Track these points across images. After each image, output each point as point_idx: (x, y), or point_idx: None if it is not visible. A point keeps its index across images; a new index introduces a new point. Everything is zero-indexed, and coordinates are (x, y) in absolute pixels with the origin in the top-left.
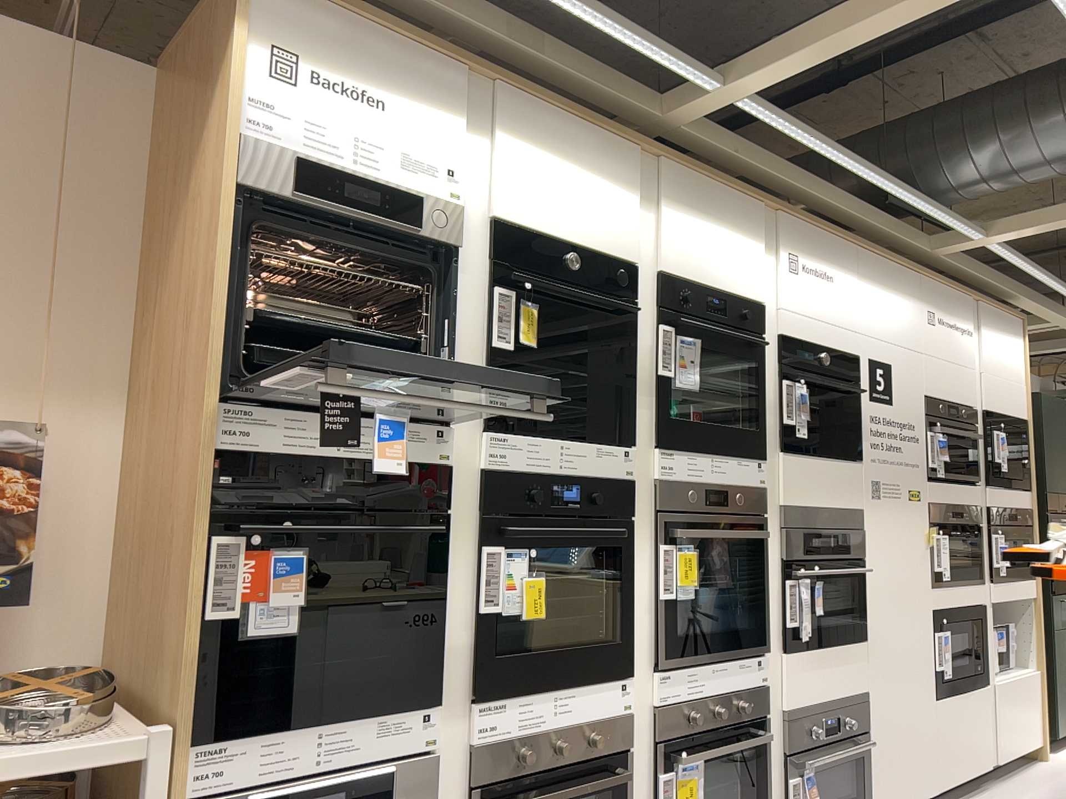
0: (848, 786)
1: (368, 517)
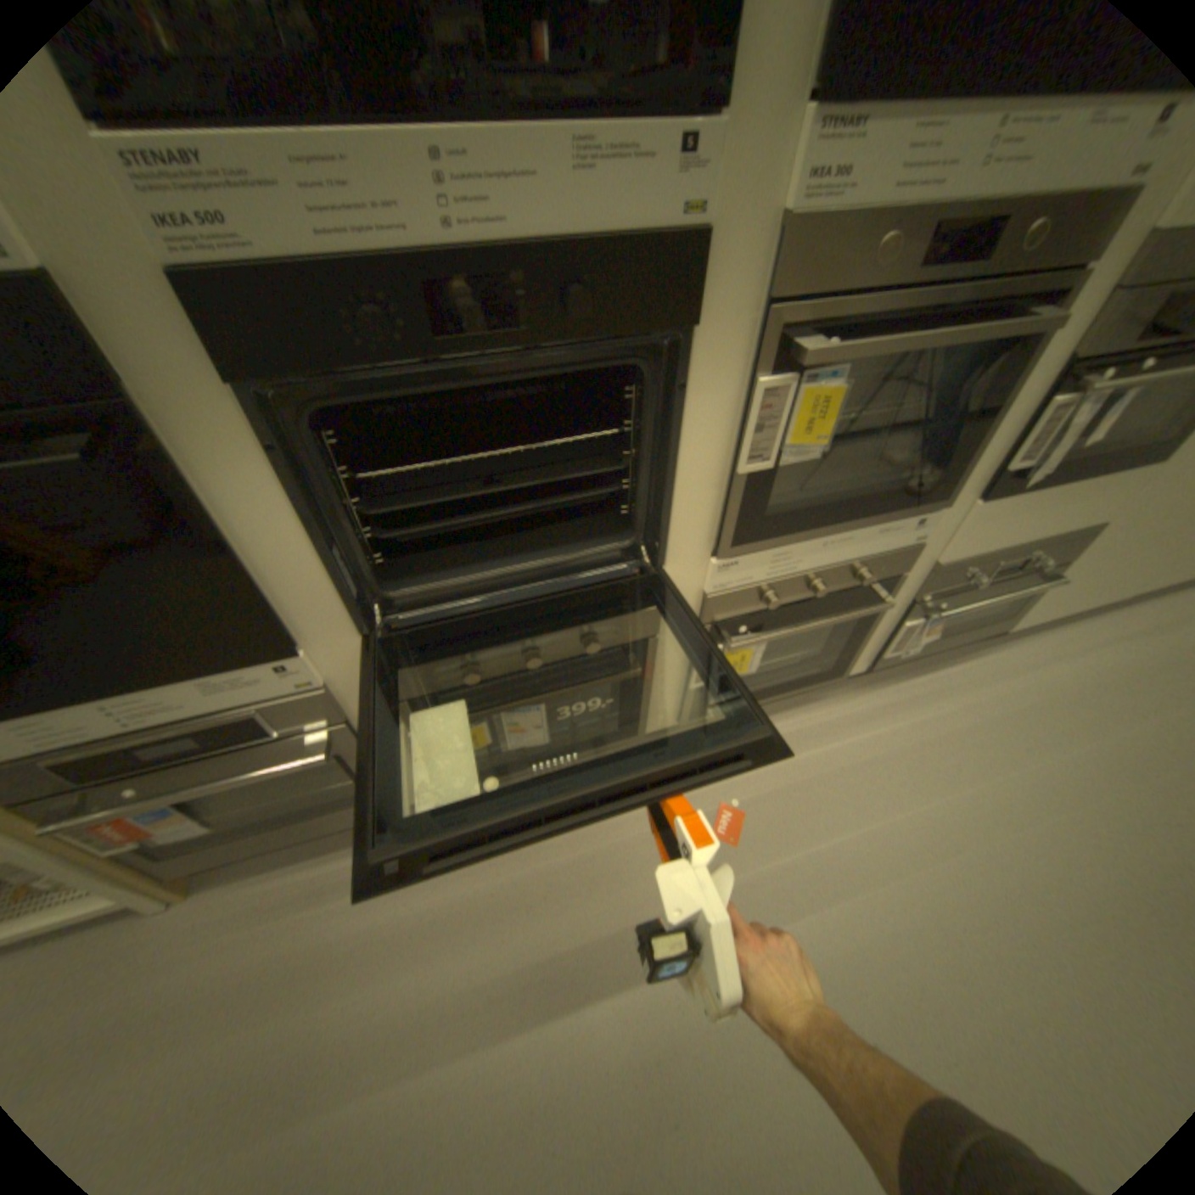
0: (1006, 619)
1: None
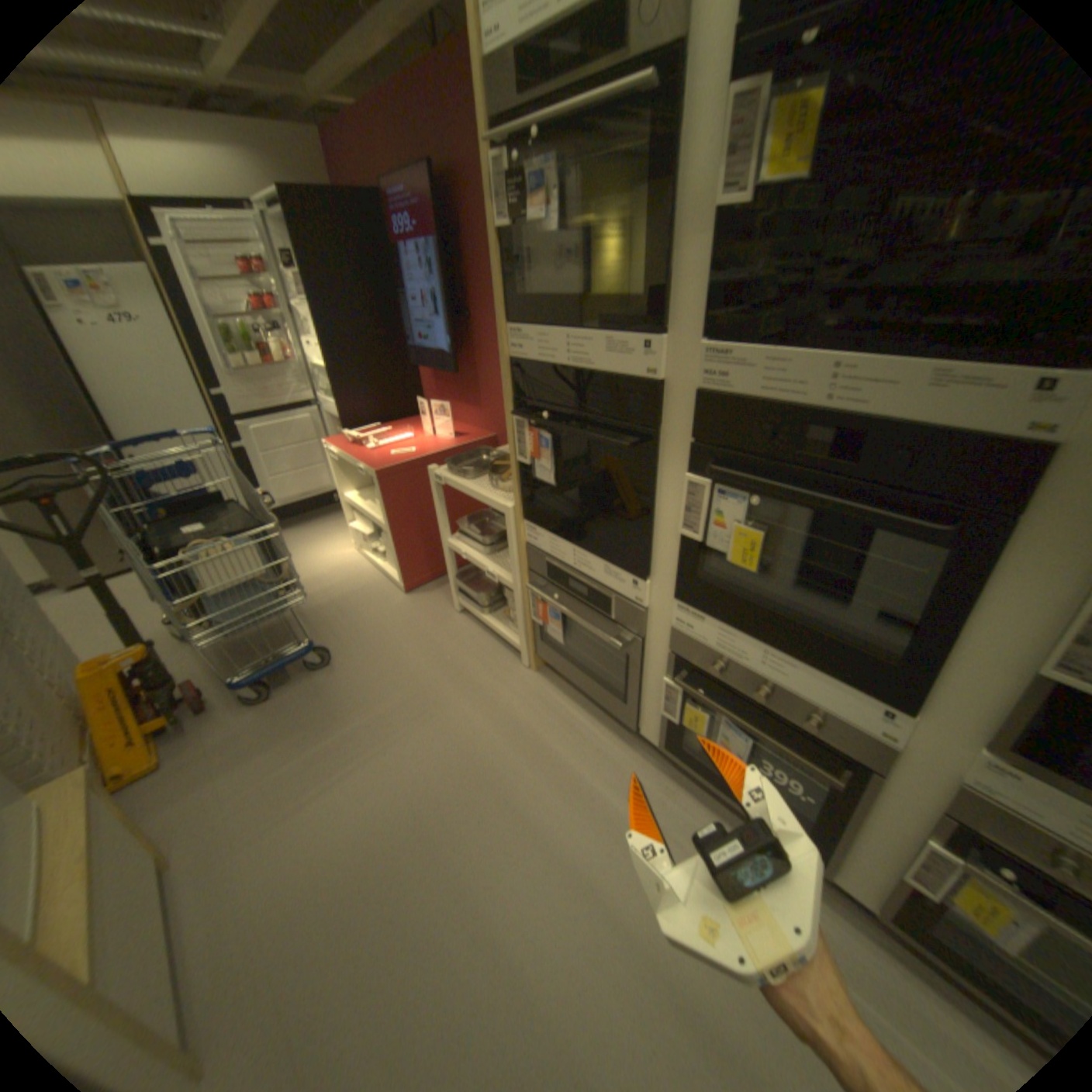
0: None
1: (584, 423)
